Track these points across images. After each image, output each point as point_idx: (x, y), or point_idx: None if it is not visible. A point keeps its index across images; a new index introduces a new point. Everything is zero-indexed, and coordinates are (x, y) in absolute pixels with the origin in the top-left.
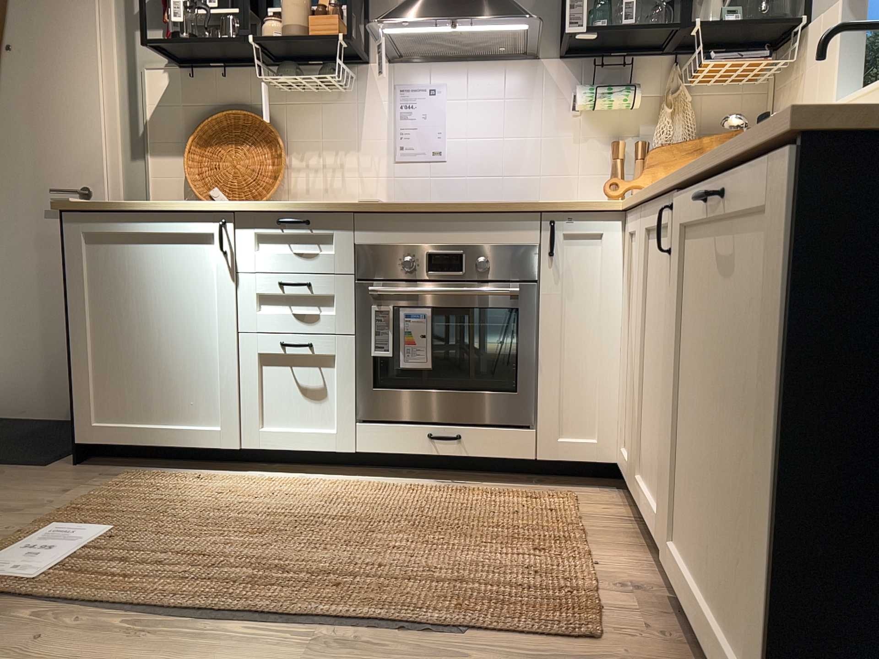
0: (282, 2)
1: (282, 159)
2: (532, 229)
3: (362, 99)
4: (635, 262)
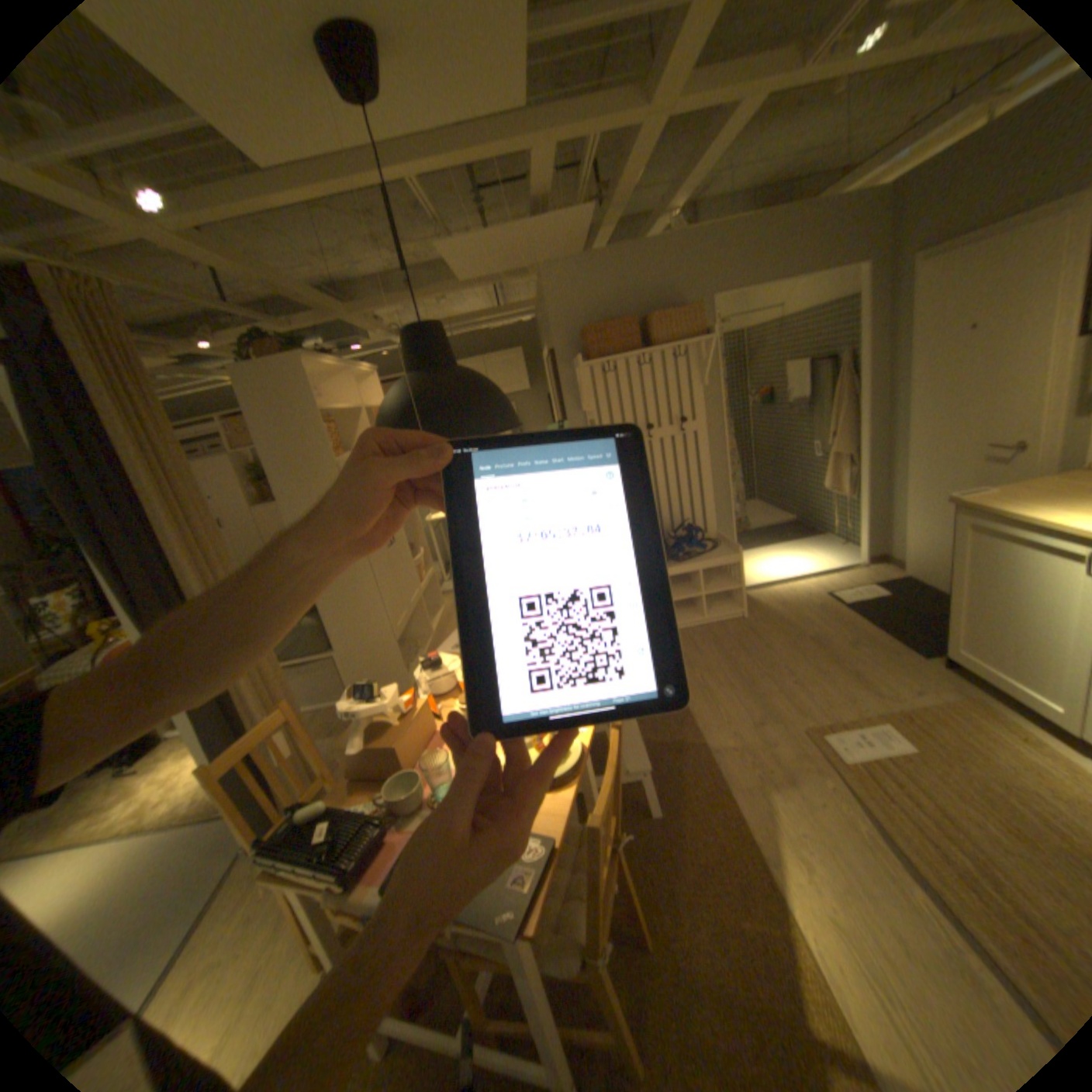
0: None
1: None
2: None
3: None
4: None
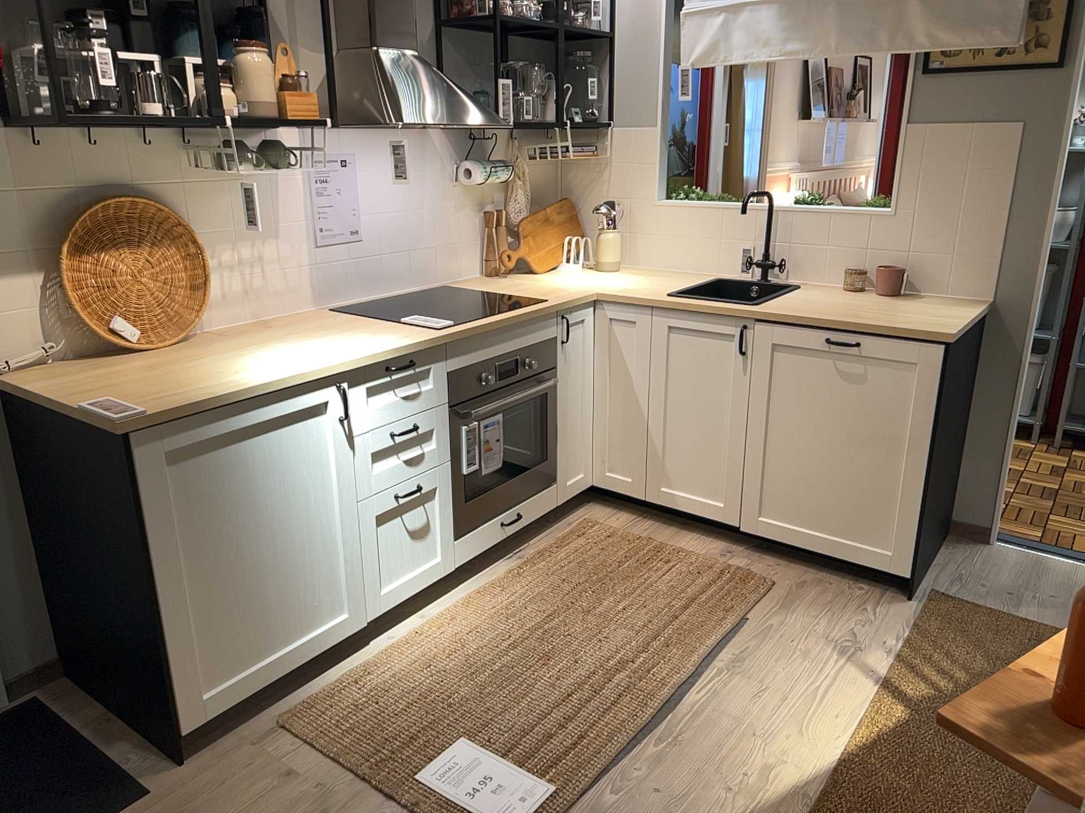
0: (247, 68)
1: (208, 264)
2: (553, 325)
3: (276, 174)
4: (617, 339)
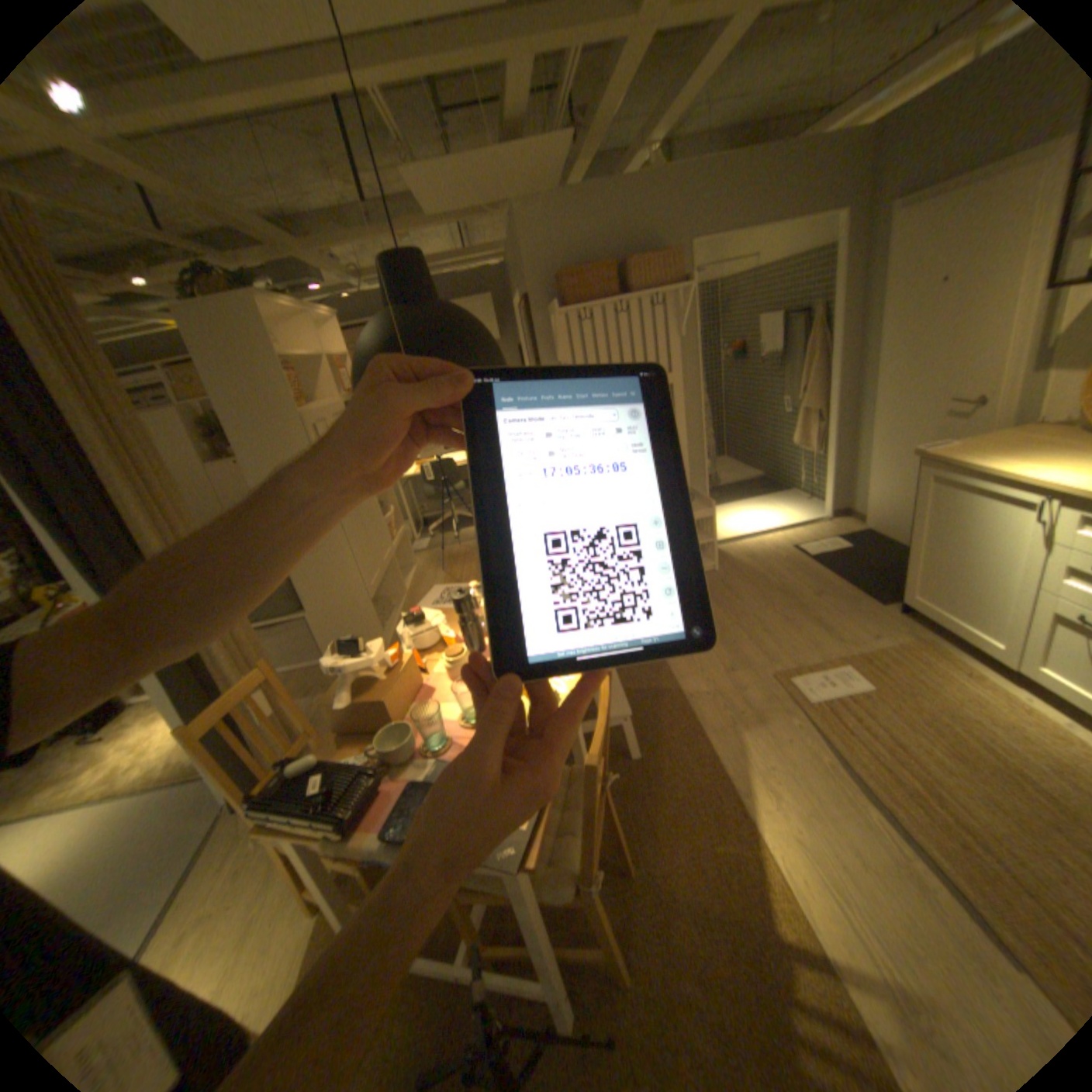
0: None
1: None
2: None
3: None
4: None
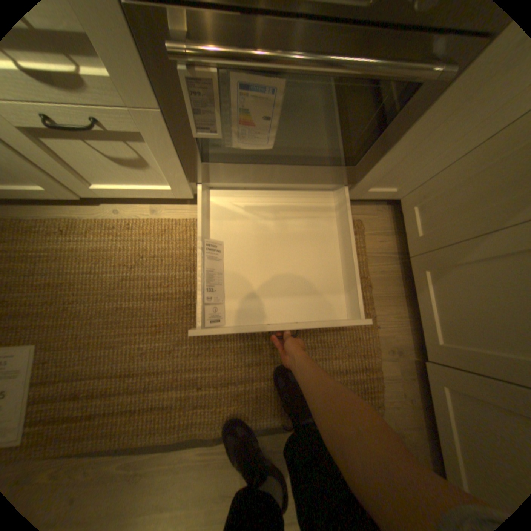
0: None
1: None
2: None
3: None
4: None
